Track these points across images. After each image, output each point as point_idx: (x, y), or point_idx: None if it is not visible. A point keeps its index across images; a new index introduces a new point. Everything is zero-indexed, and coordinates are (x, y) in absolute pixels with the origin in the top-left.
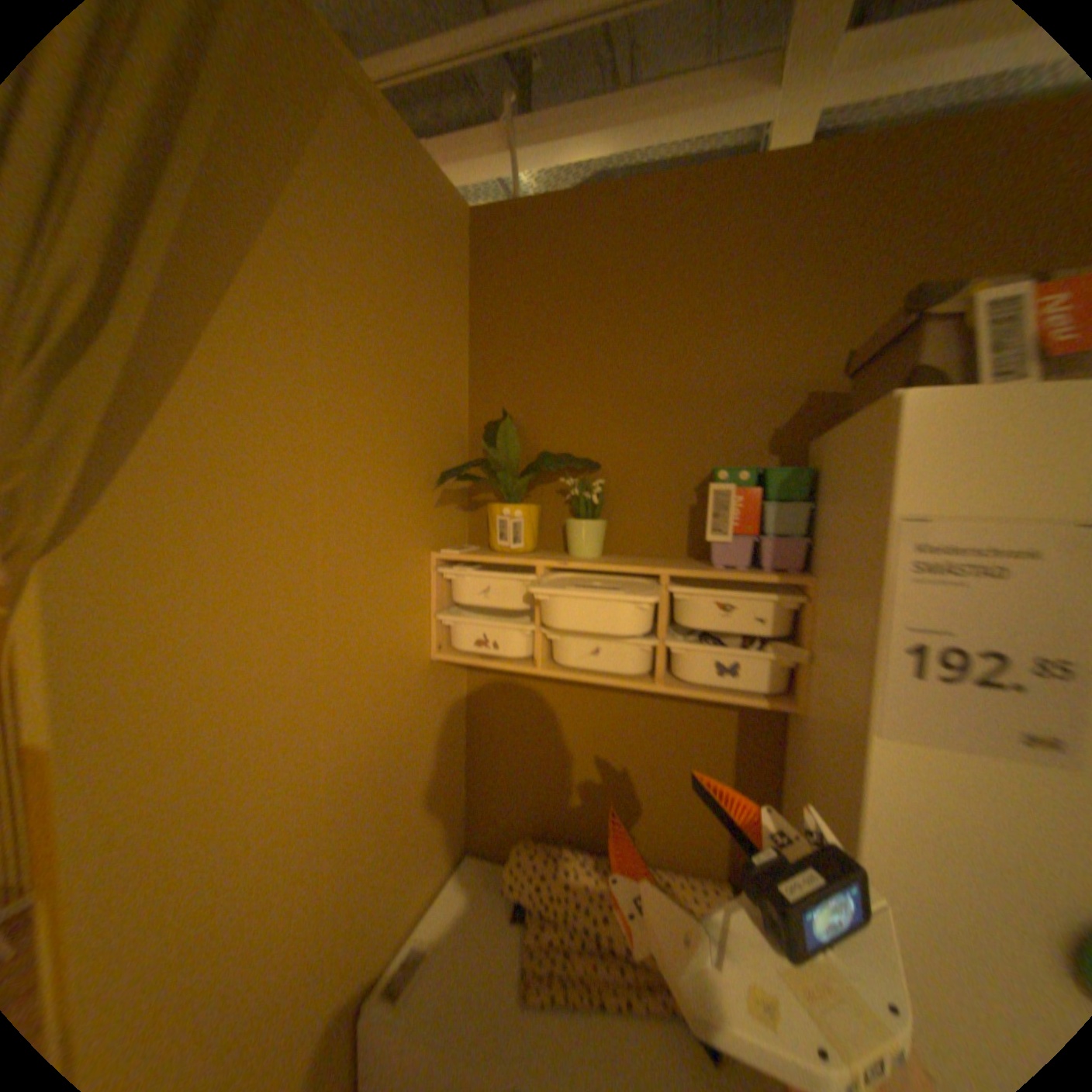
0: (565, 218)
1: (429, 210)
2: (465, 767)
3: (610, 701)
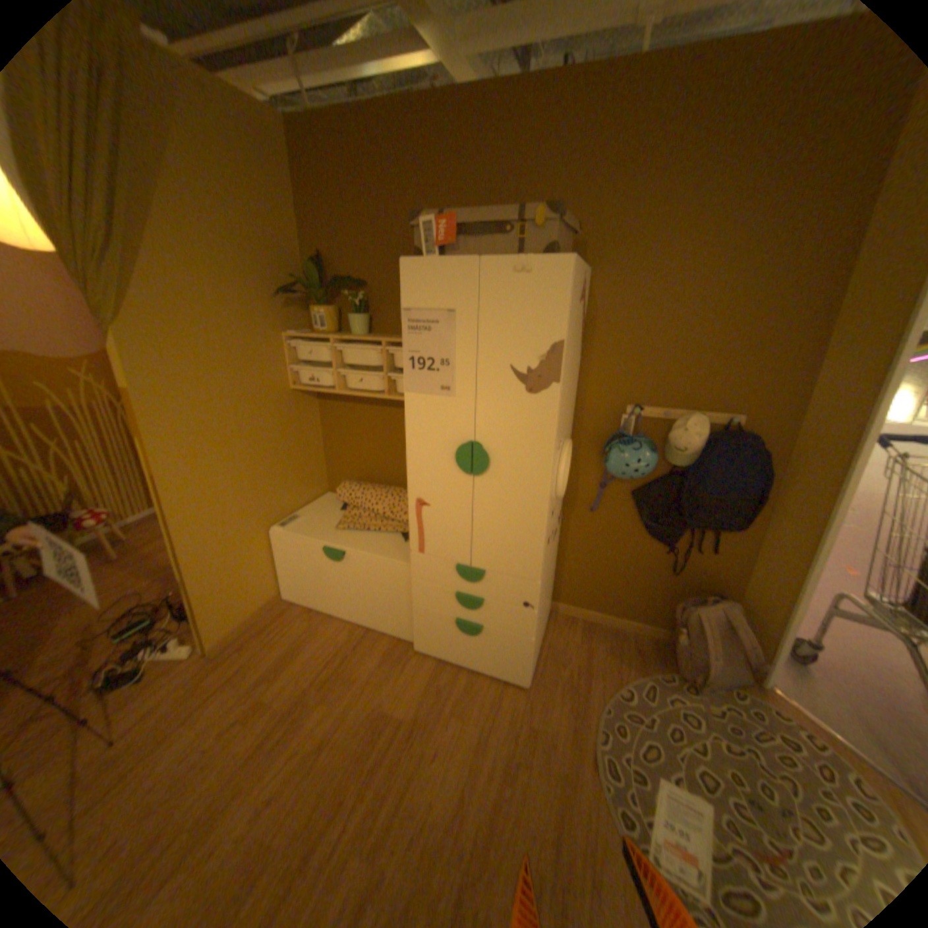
0: (333, 127)
1: (250, 131)
2: (323, 450)
3: (383, 412)
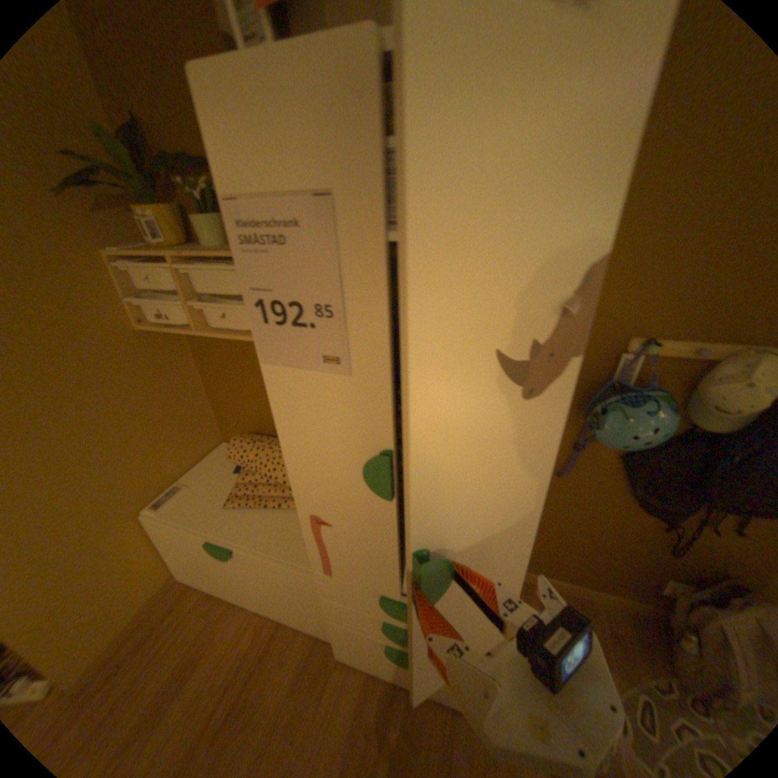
0: None
1: None
2: (206, 395)
3: None
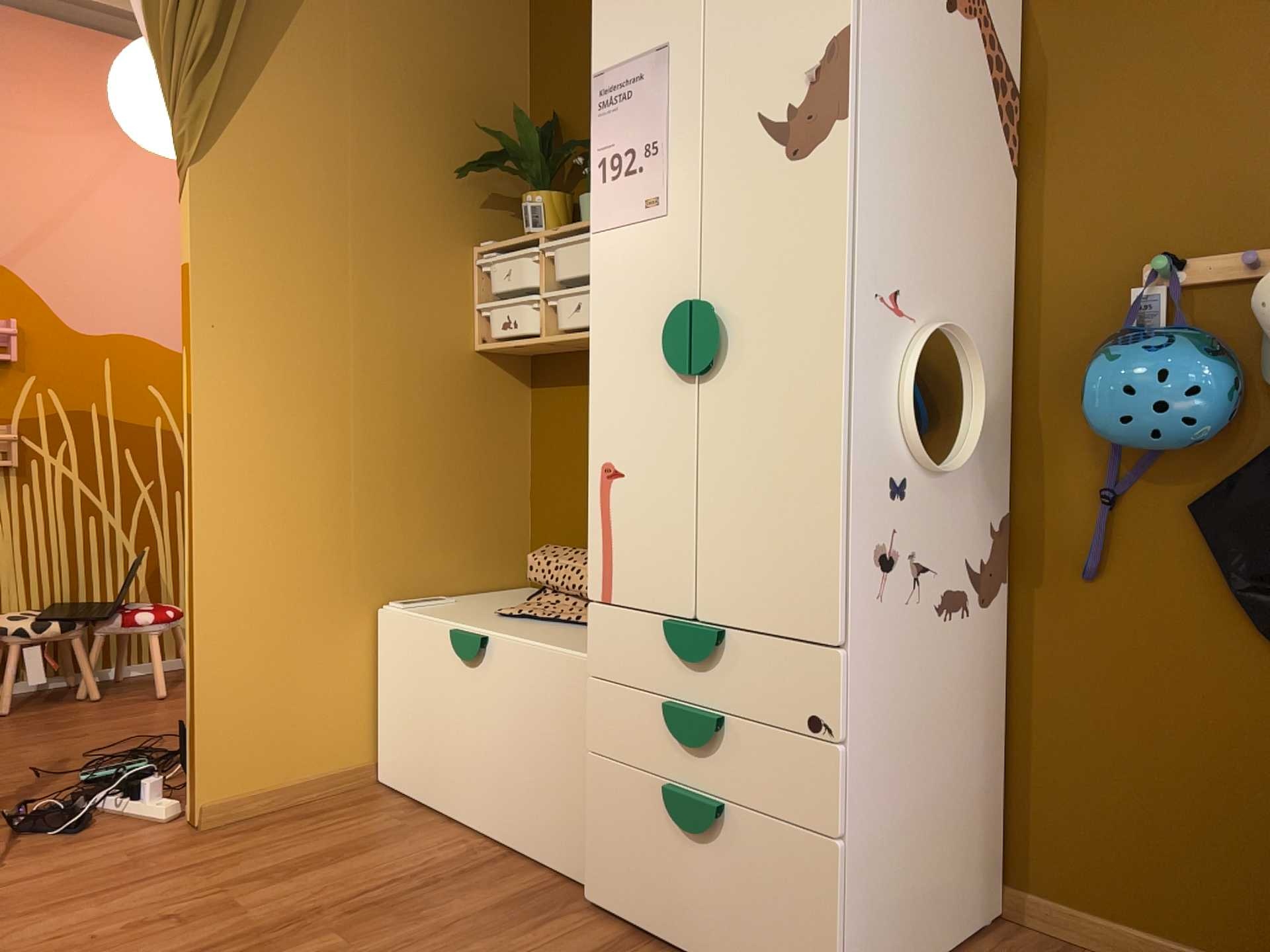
0: None
1: None
2: (528, 492)
3: None
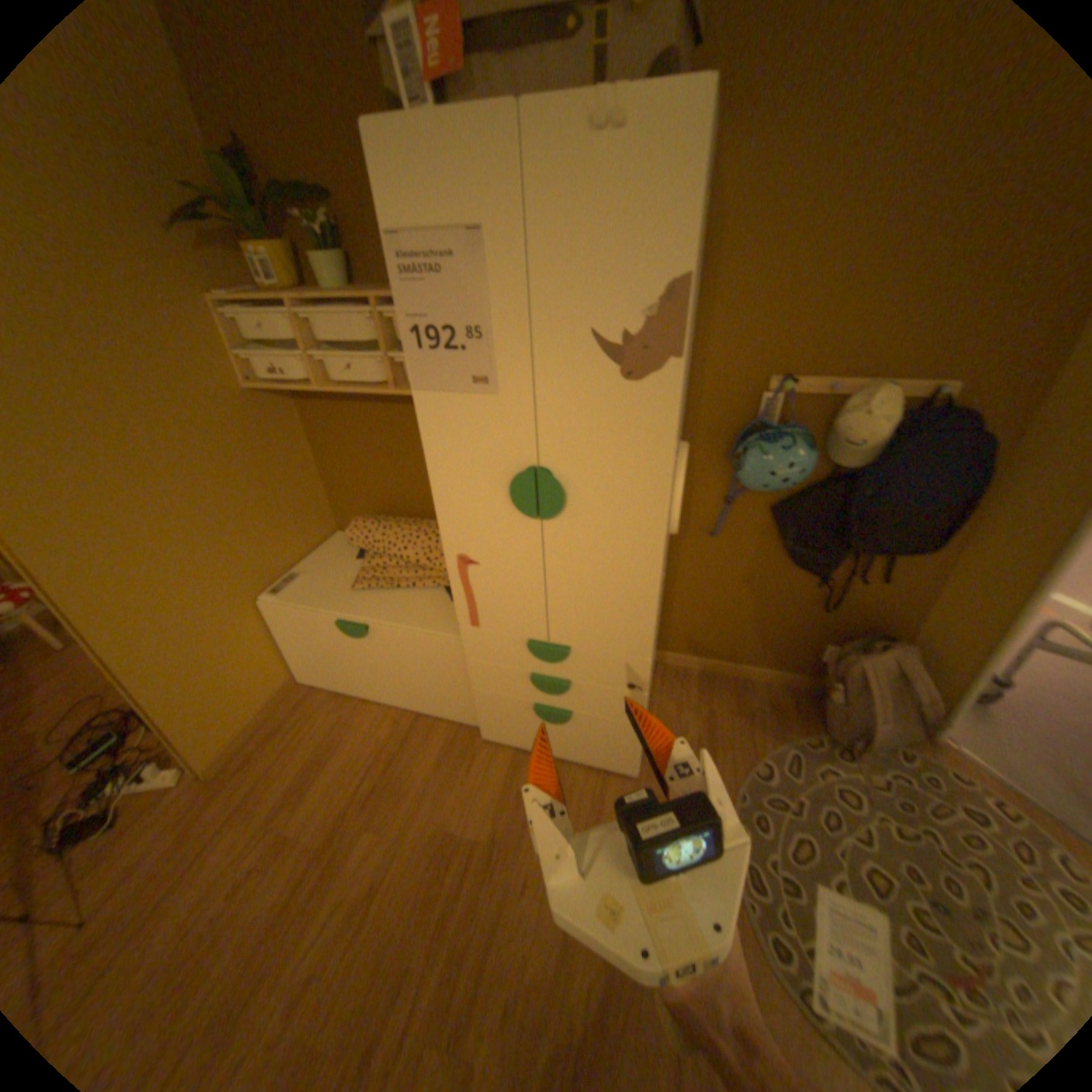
0: None
1: None
2: (318, 473)
3: (395, 412)
